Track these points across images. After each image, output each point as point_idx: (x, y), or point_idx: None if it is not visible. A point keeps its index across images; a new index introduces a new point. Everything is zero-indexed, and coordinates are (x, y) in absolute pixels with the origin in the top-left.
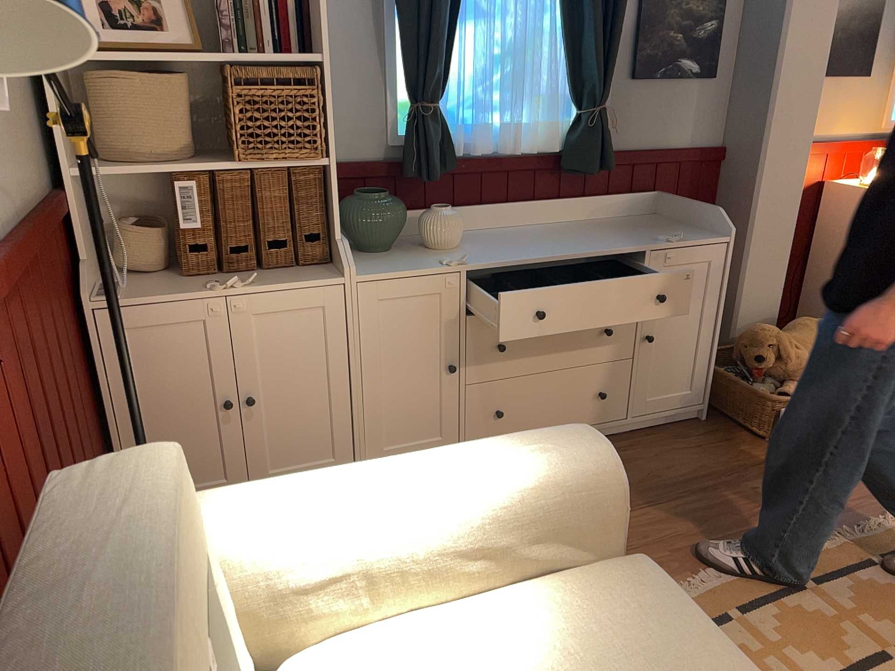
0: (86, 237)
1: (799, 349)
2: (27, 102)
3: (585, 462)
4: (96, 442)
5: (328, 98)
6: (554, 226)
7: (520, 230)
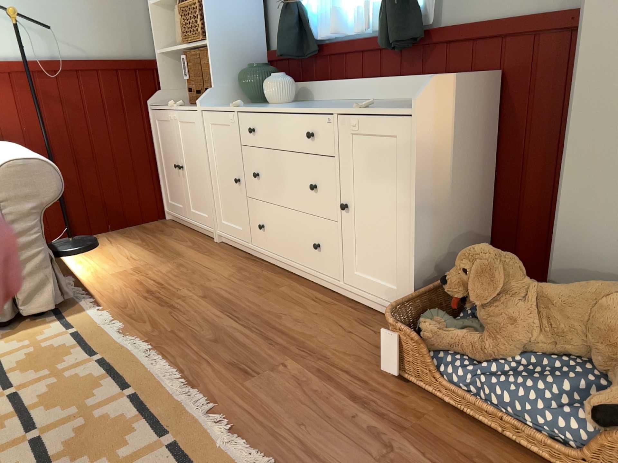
0: (167, 81)
1: (530, 303)
2: (142, 23)
3: (1, 162)
4: (141, 164)
5: (204, 5)
6: (374, 101)
7: (348, 101)
